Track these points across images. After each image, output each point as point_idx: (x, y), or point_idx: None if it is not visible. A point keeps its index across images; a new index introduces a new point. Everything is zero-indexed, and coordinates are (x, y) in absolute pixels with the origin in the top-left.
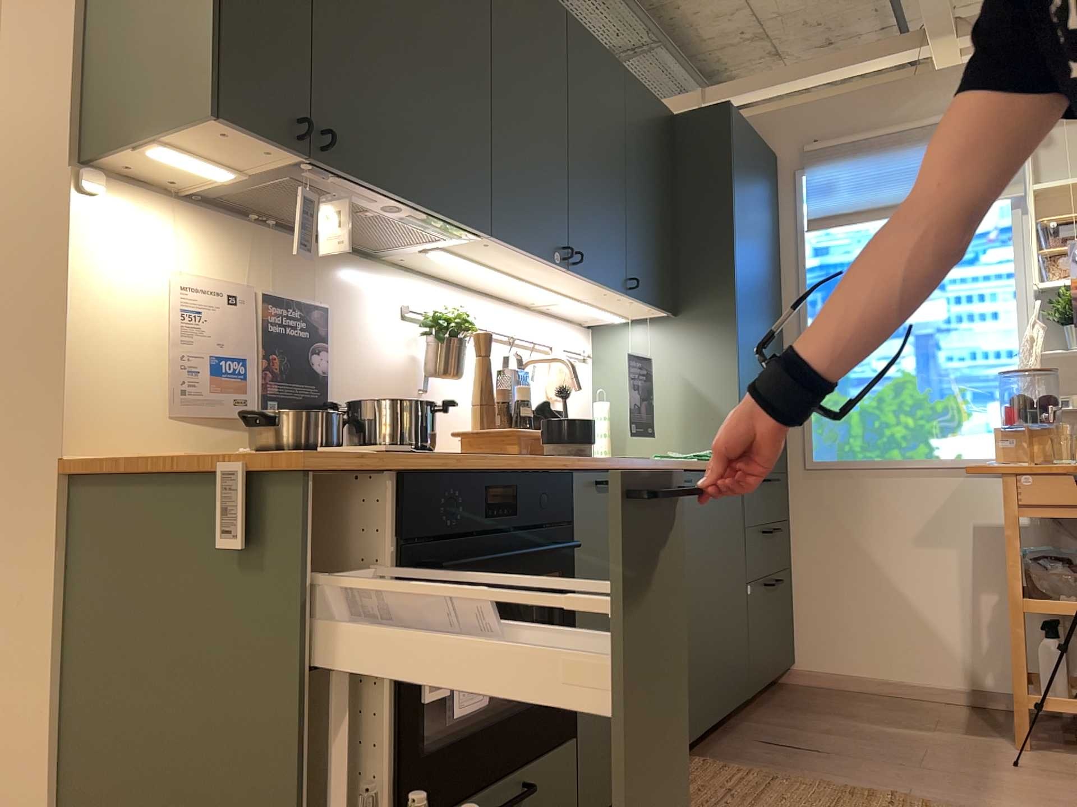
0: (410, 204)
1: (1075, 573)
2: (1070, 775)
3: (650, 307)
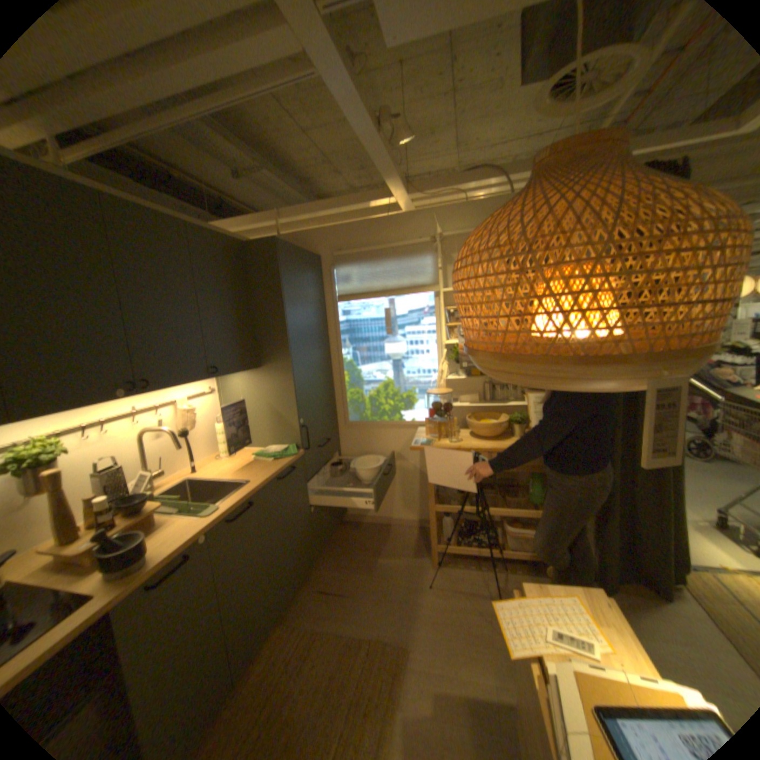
0: None
1: (457, 490)
2: (450, 592)
3: (235, 373)
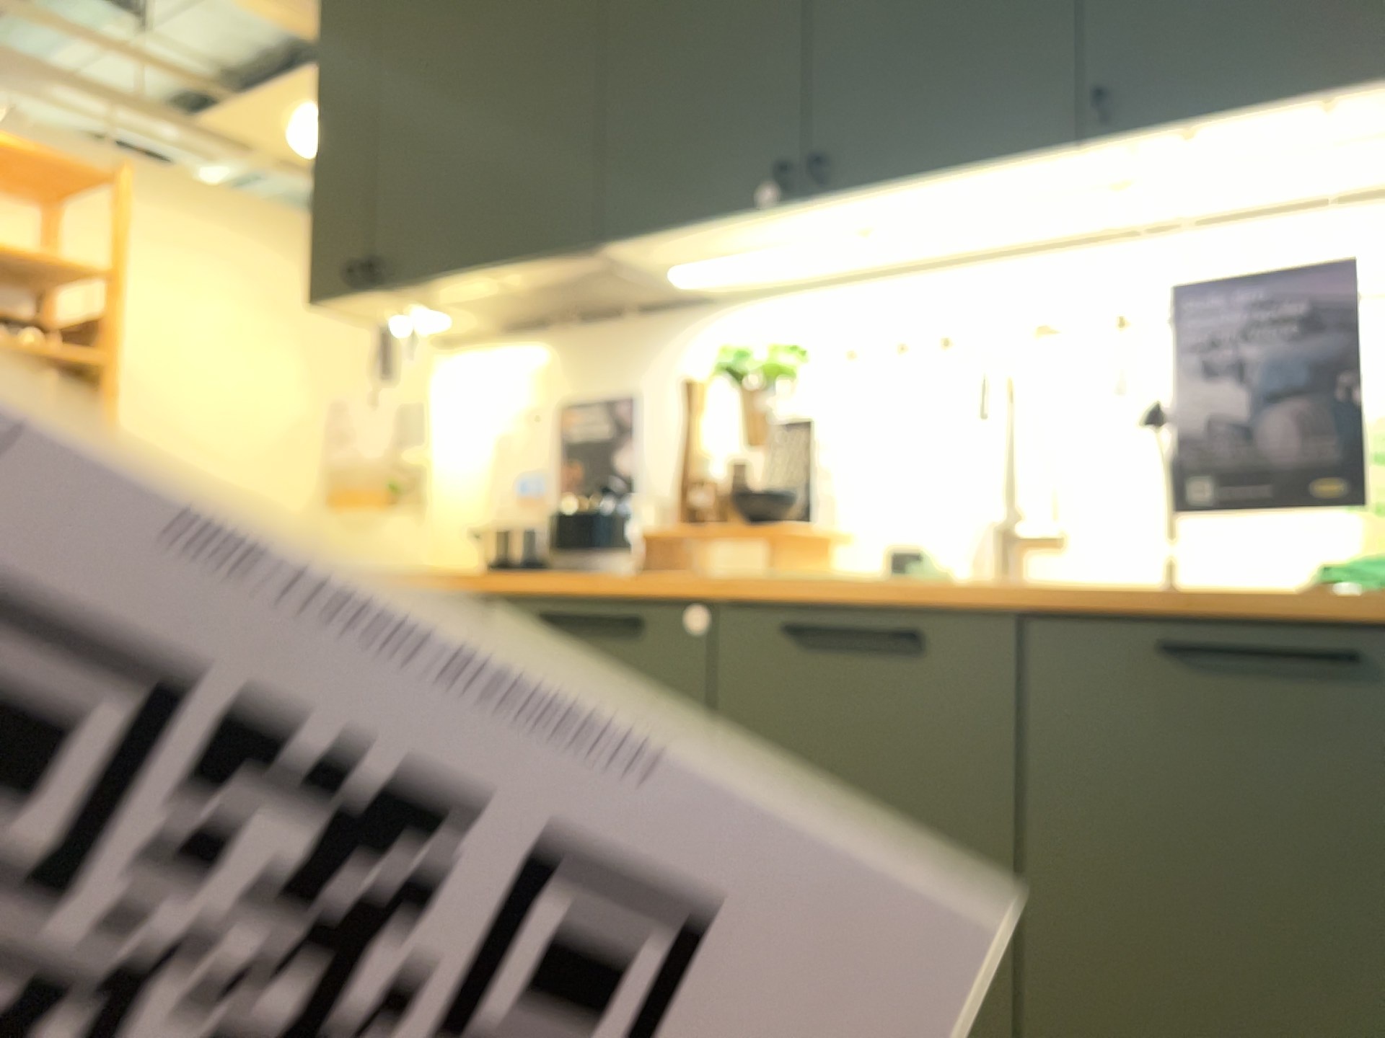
0: (487, 274)
1: None
2: None
3: (1303, 109)
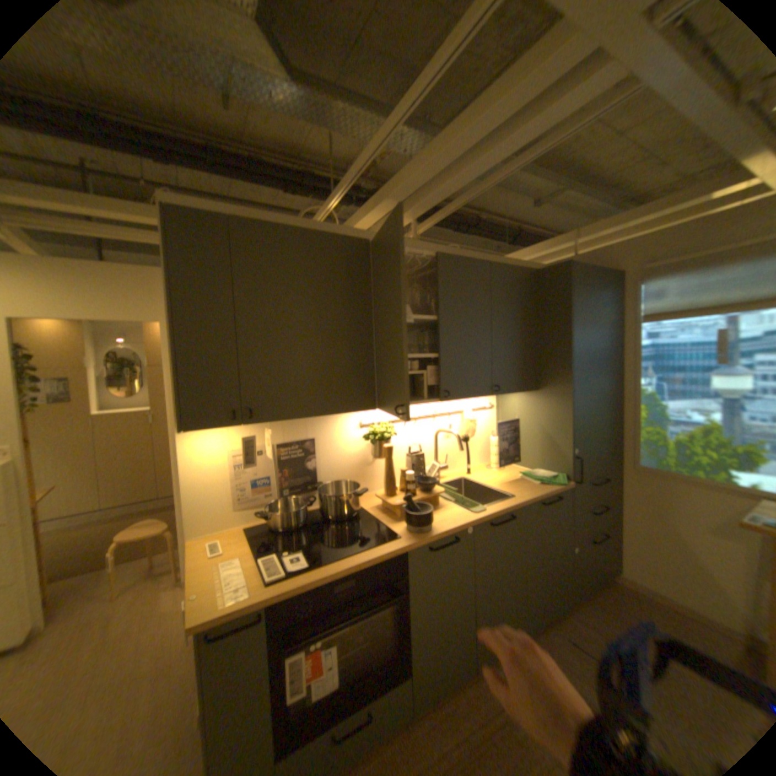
0: (317, 416)
1: None
2: None
3: (514, 392)
